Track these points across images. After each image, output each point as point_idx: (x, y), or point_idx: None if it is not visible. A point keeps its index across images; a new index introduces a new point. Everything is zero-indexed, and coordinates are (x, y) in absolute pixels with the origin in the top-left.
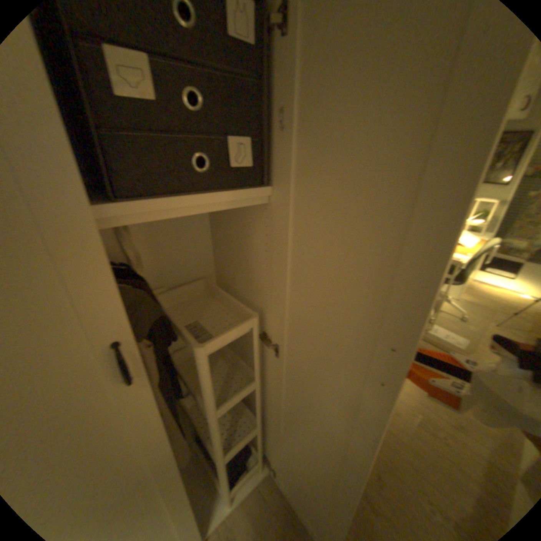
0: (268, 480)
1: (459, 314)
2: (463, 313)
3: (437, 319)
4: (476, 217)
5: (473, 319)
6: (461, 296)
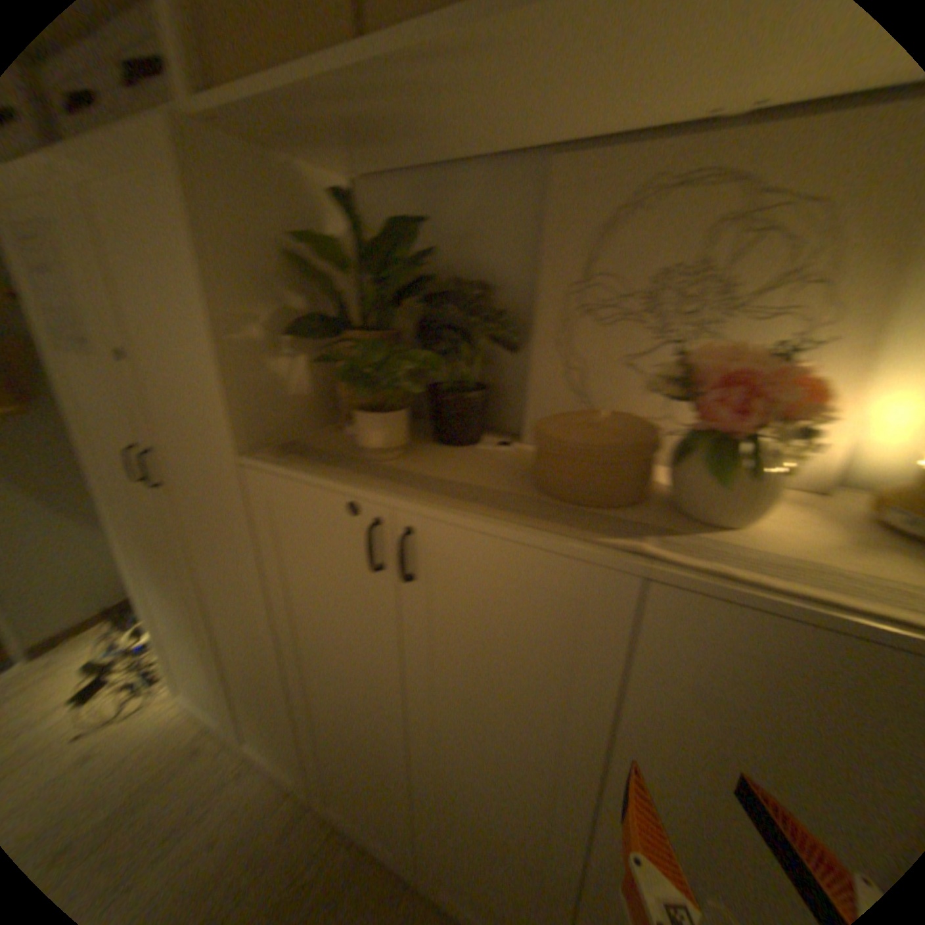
0: (299, 806)
1: None
2: None
3: None
4: None
5: None
6: None
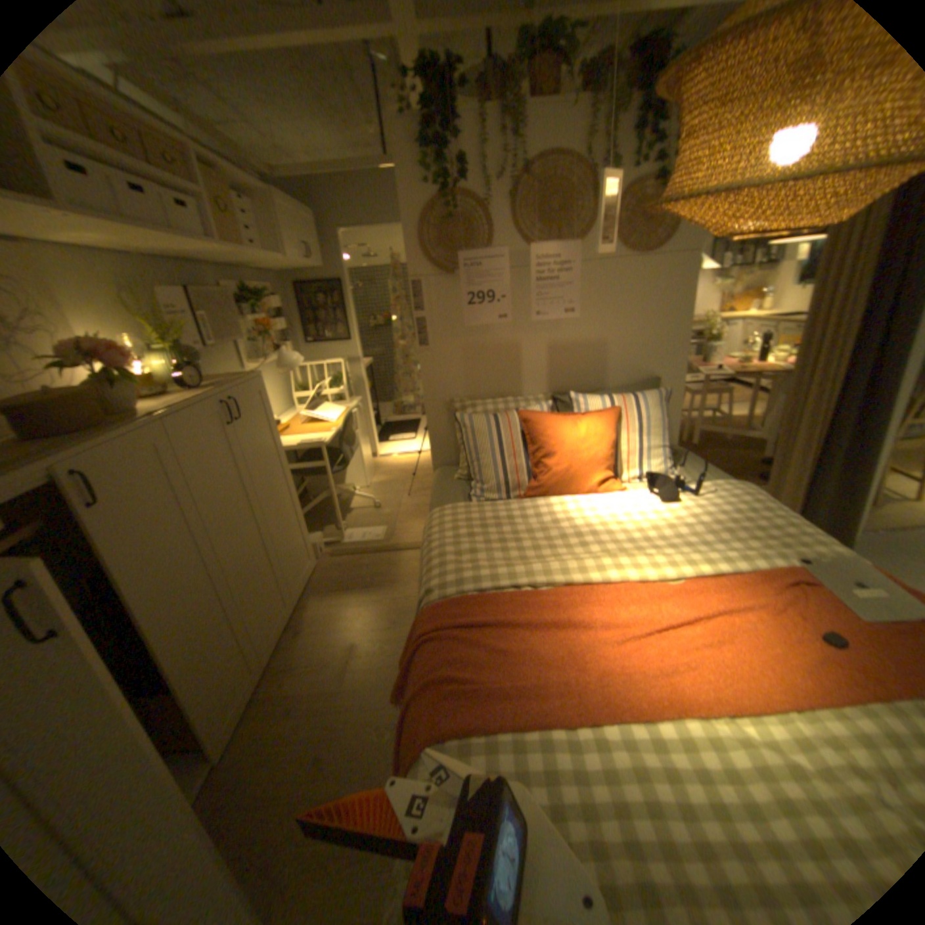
0: None
1: (371, 501)
2: (374, 497)
3: (340, 520)
4: (341, 382)
5: (384, 499)
6: (366, 479)
